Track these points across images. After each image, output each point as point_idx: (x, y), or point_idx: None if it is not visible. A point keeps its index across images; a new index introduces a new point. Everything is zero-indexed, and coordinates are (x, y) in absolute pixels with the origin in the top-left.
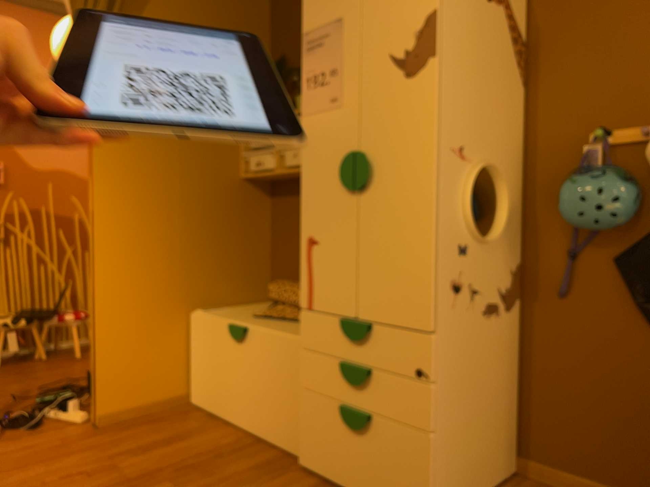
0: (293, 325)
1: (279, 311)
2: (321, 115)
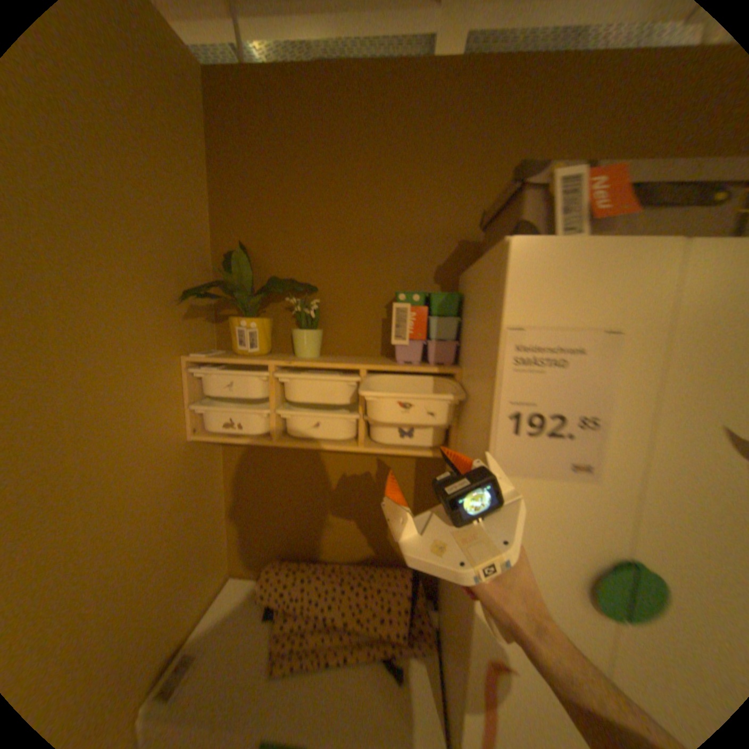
0: (356, 684)
1: (292, 630)
2: (546, 485)
